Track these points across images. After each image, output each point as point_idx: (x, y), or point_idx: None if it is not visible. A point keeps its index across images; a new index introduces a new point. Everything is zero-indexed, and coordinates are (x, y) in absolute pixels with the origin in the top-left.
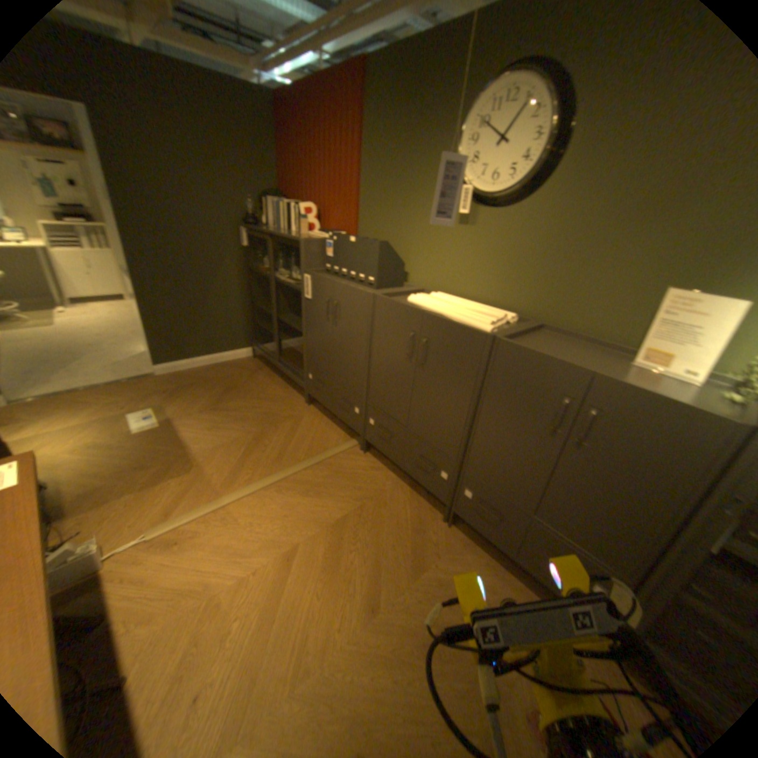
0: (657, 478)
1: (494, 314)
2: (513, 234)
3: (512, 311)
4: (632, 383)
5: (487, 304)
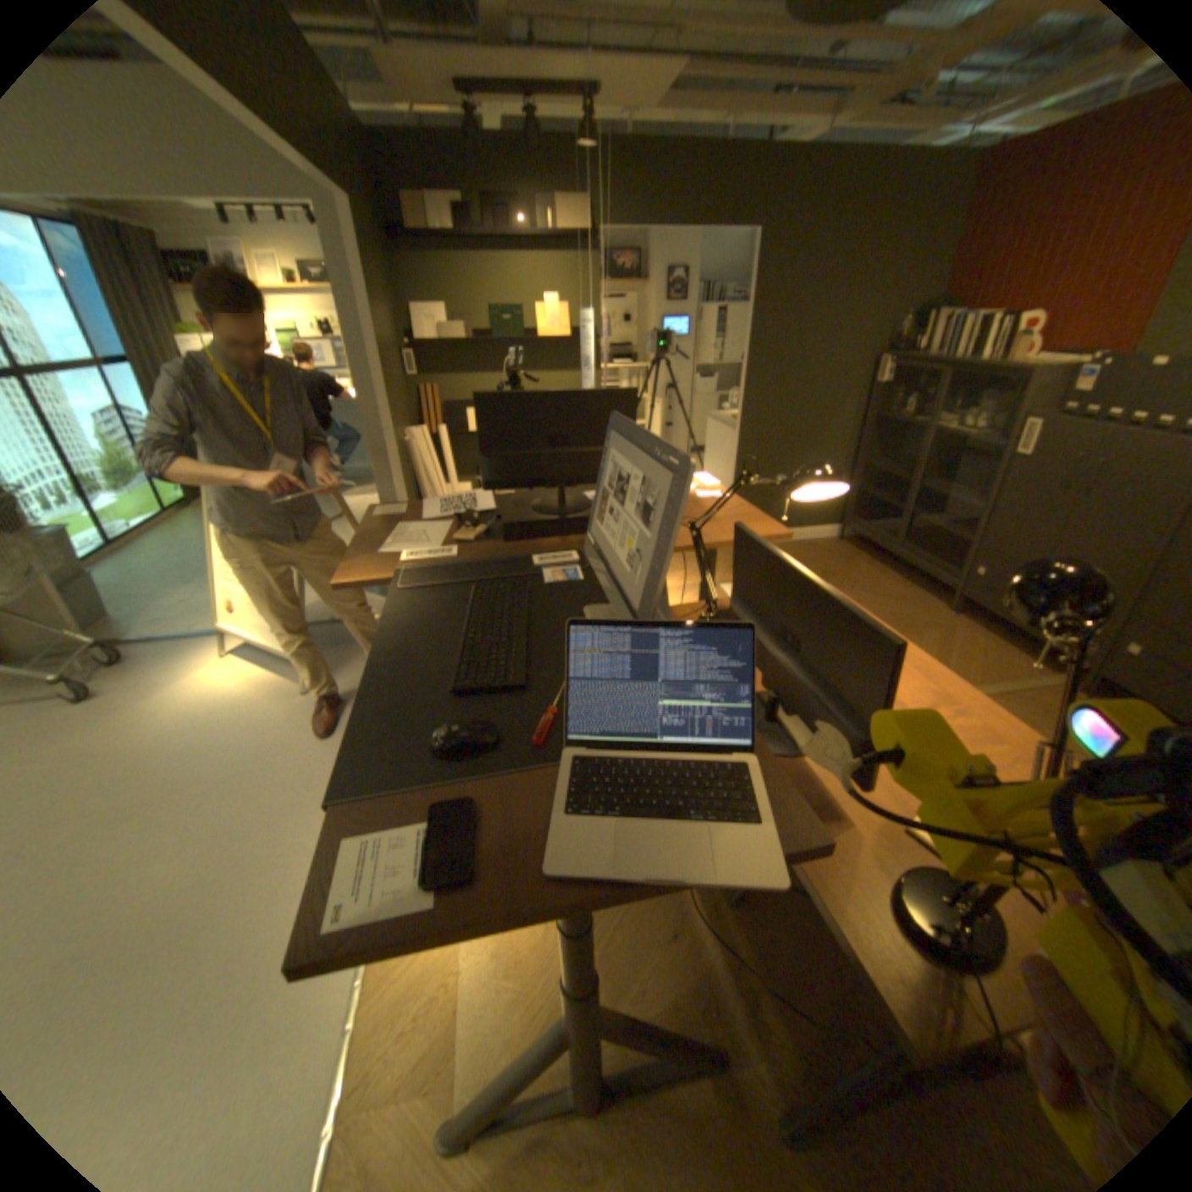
0: None
1: None
2: None
3: None
4: None
5: None
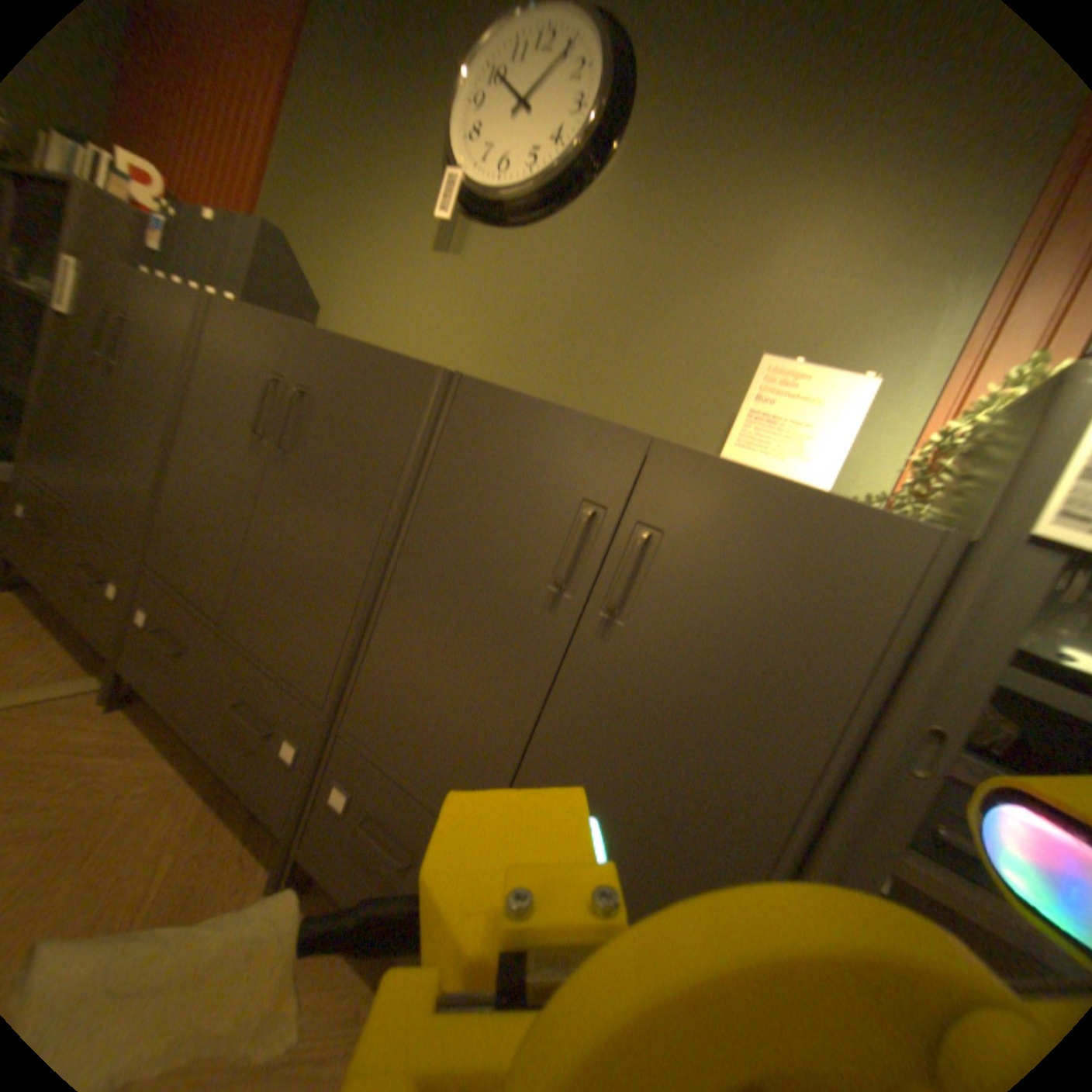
0: (772, 693)
1: None
2: (523, 275)
3: None
4: (725, 465)
5: None
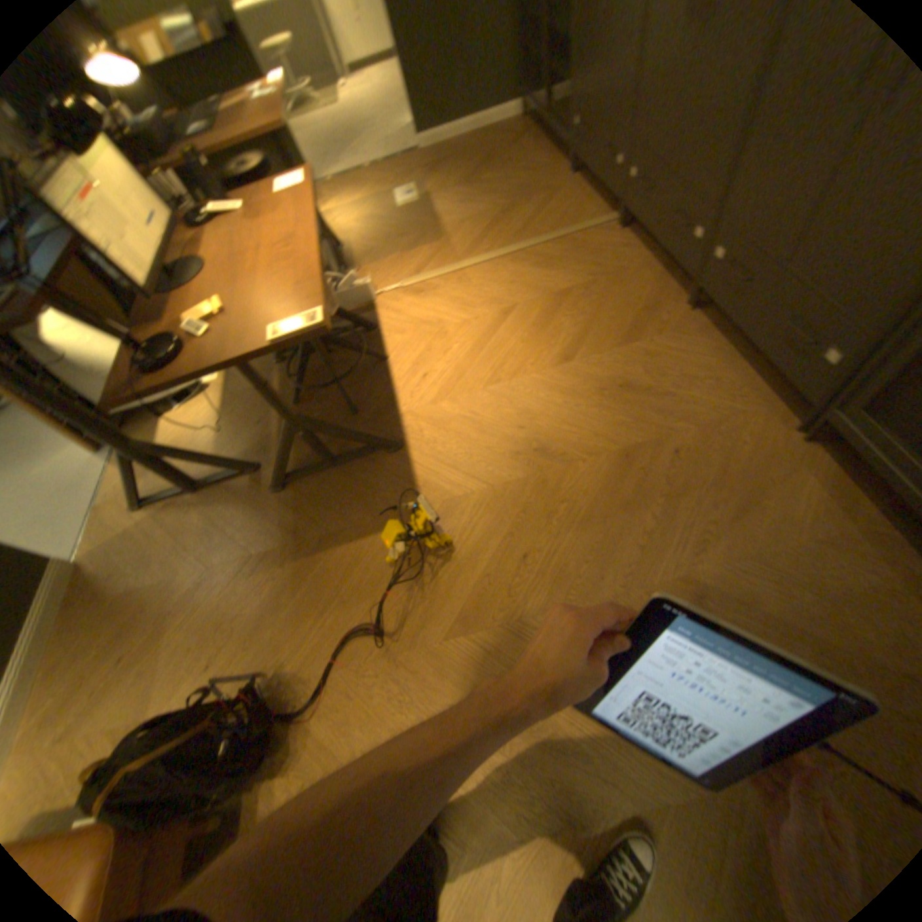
0: None
1: None
2: None
3: None
4: None
5: None
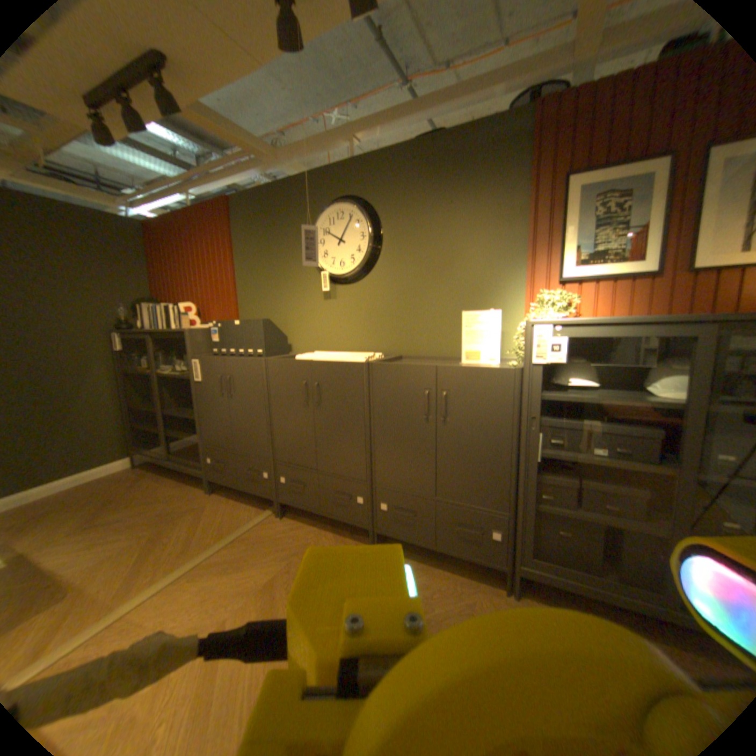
0: (493, 422)
1: (366, 353)
2: (365, 299)
3: (379, 352)
4: (459, 365)
5: (360, 352)
